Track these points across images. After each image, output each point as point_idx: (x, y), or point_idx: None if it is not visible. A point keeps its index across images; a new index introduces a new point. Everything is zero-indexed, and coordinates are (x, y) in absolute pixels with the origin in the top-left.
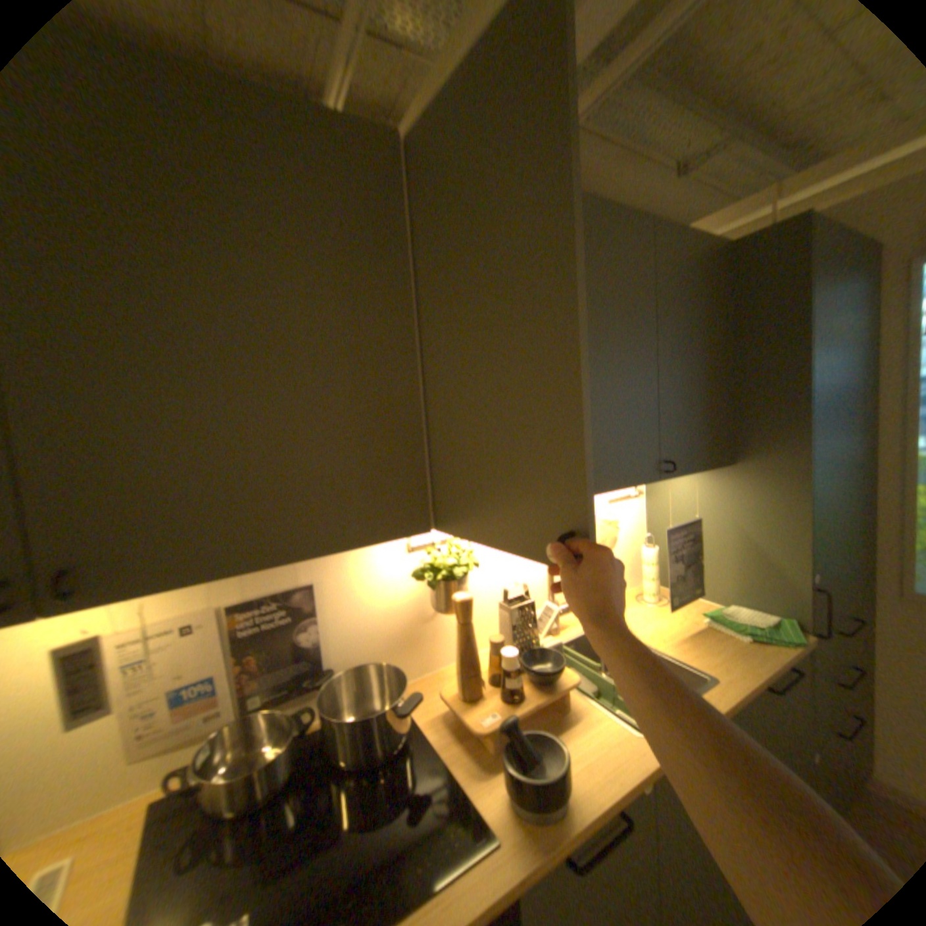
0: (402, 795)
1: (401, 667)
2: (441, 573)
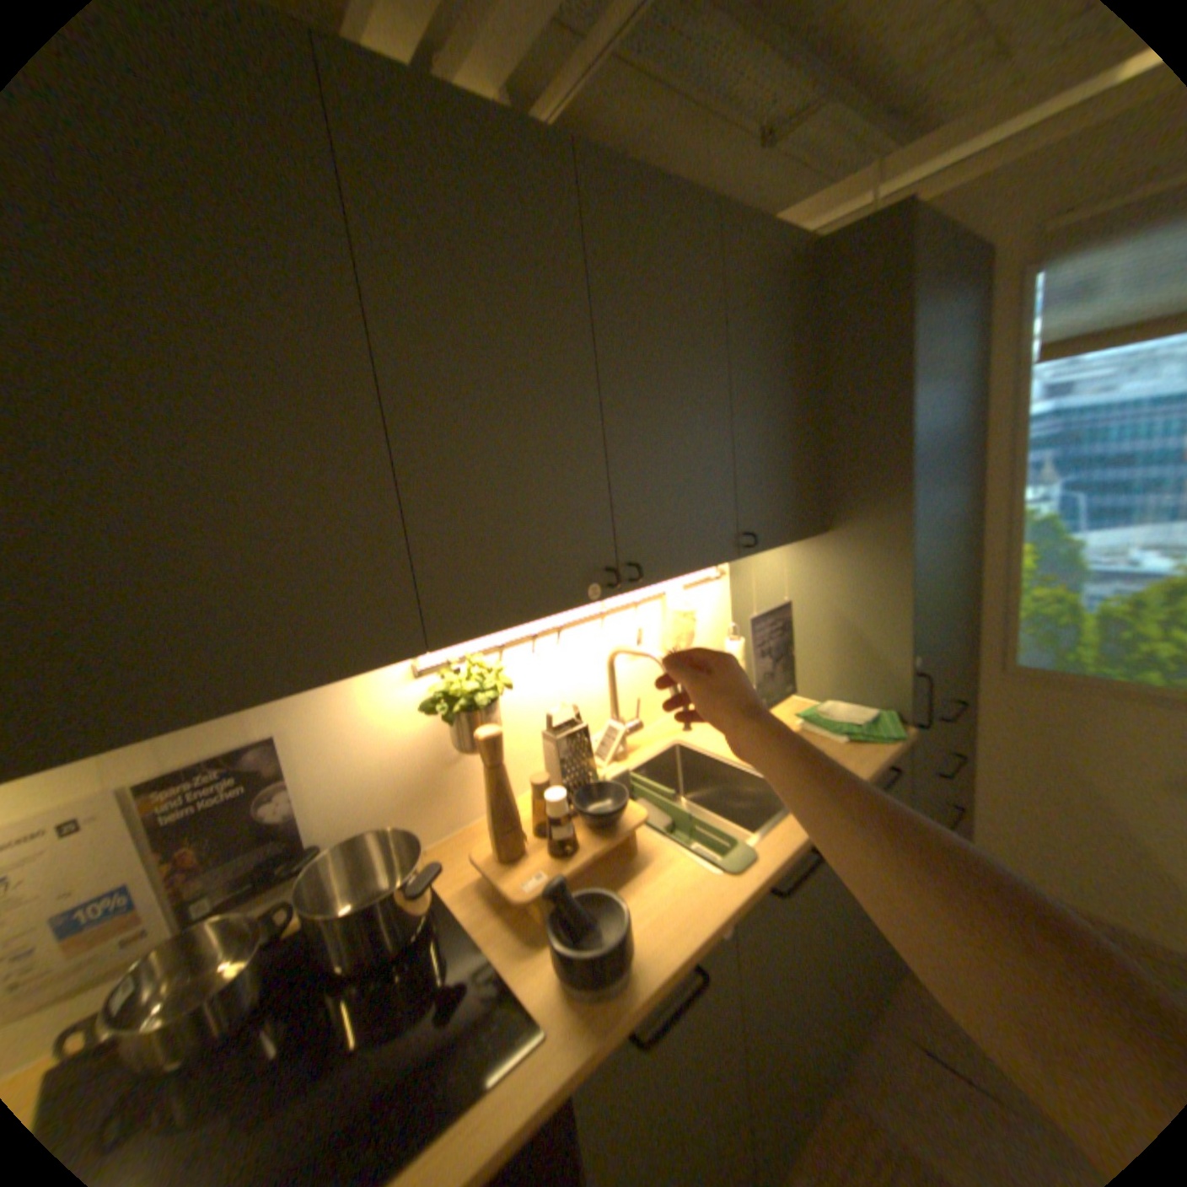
0: (419, 994)
1: (414, 830)
2: (460, 702)
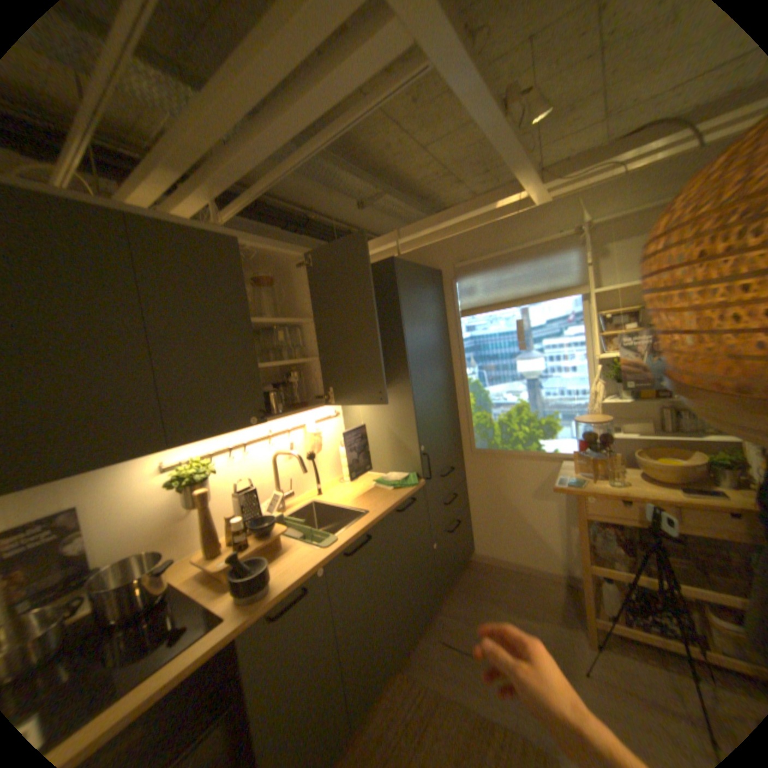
0: (160, 623)
1: (159, 552)
2: (186, 481)
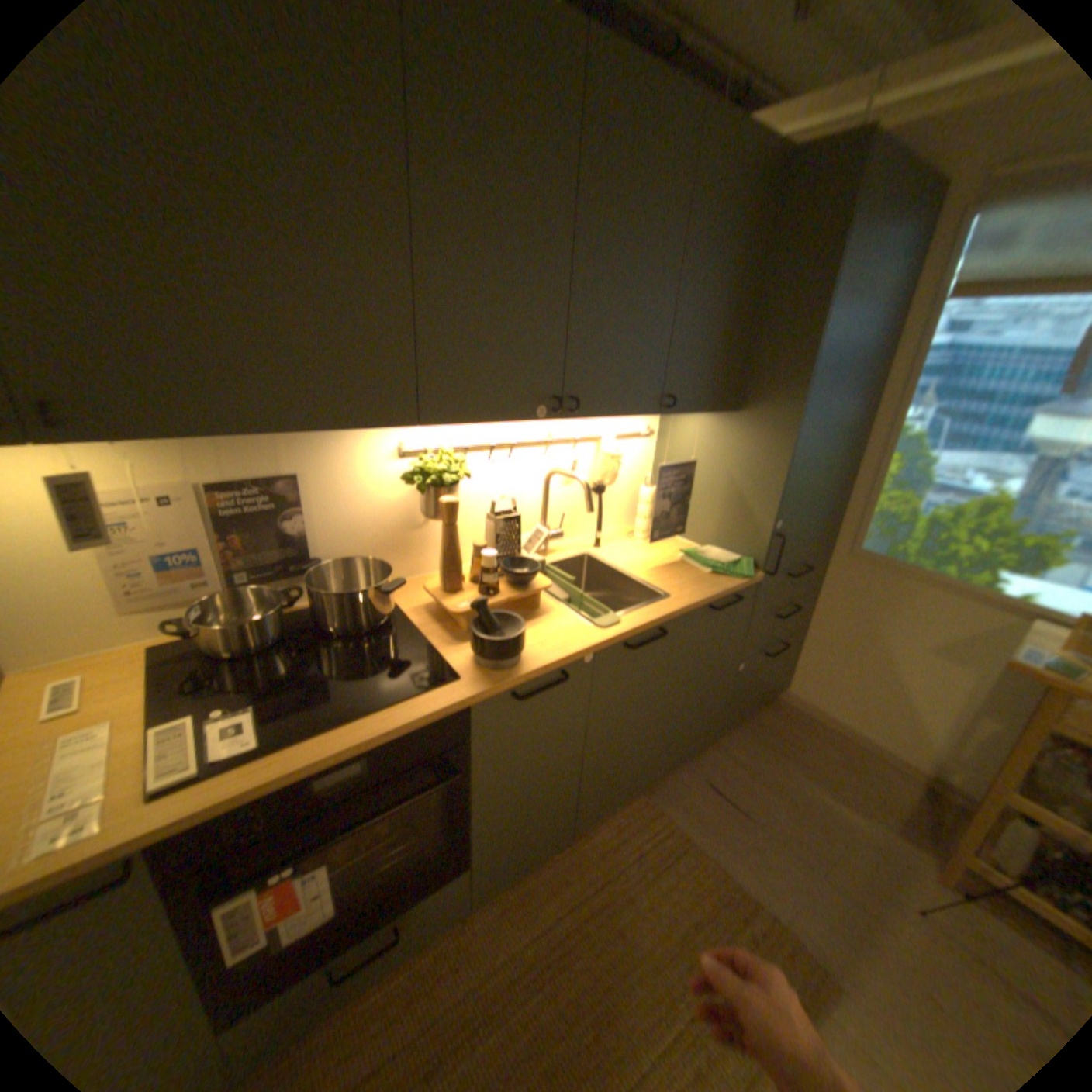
0: (383, 651)
1: (388, 562)
2: (431, 479)
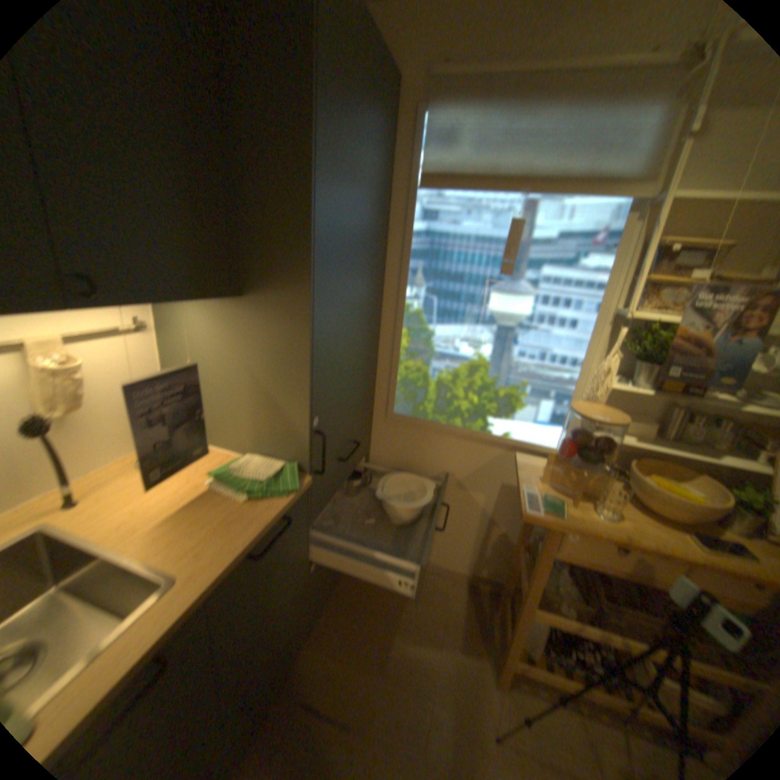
0: None
1: None
2: None
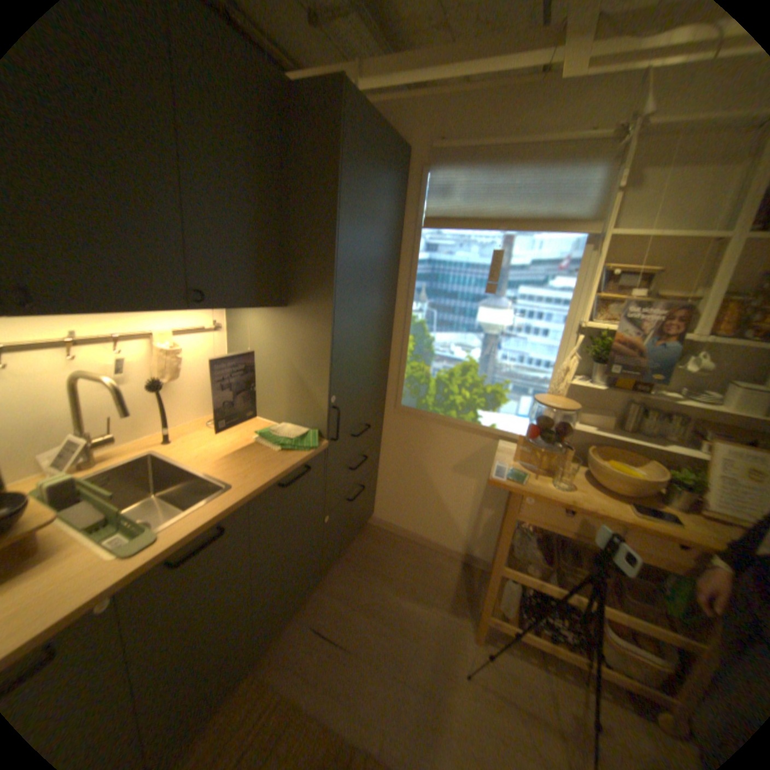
0: None
1: None
2: None
